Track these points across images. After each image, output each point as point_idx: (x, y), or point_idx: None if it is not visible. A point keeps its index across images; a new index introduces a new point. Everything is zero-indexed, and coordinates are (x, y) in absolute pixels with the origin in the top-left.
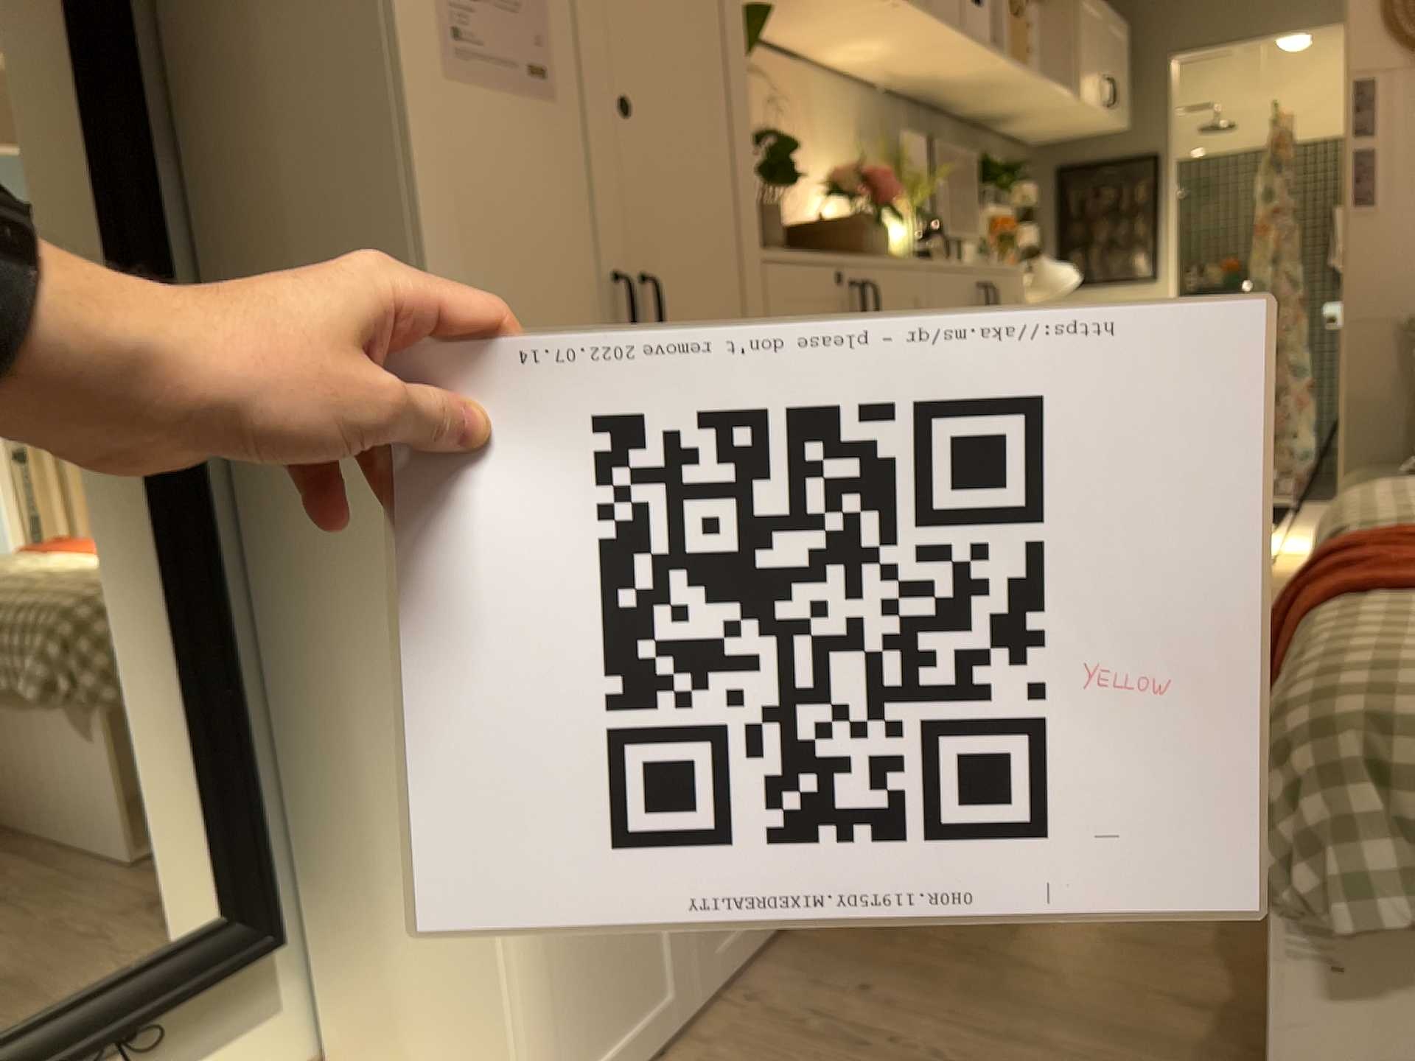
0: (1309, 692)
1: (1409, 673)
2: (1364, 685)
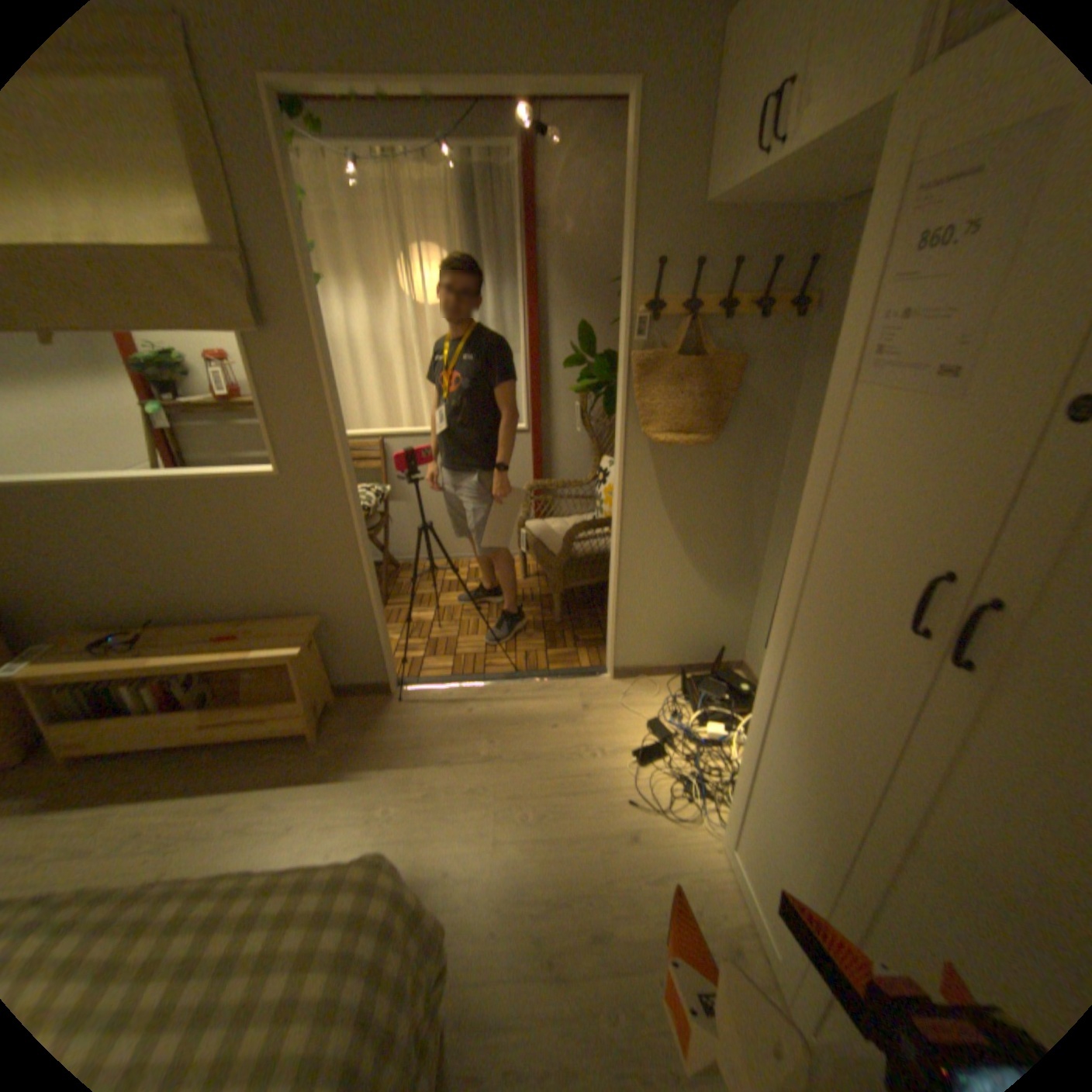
0: (370, 930)
1: (303, 933)
2: (338, 915)
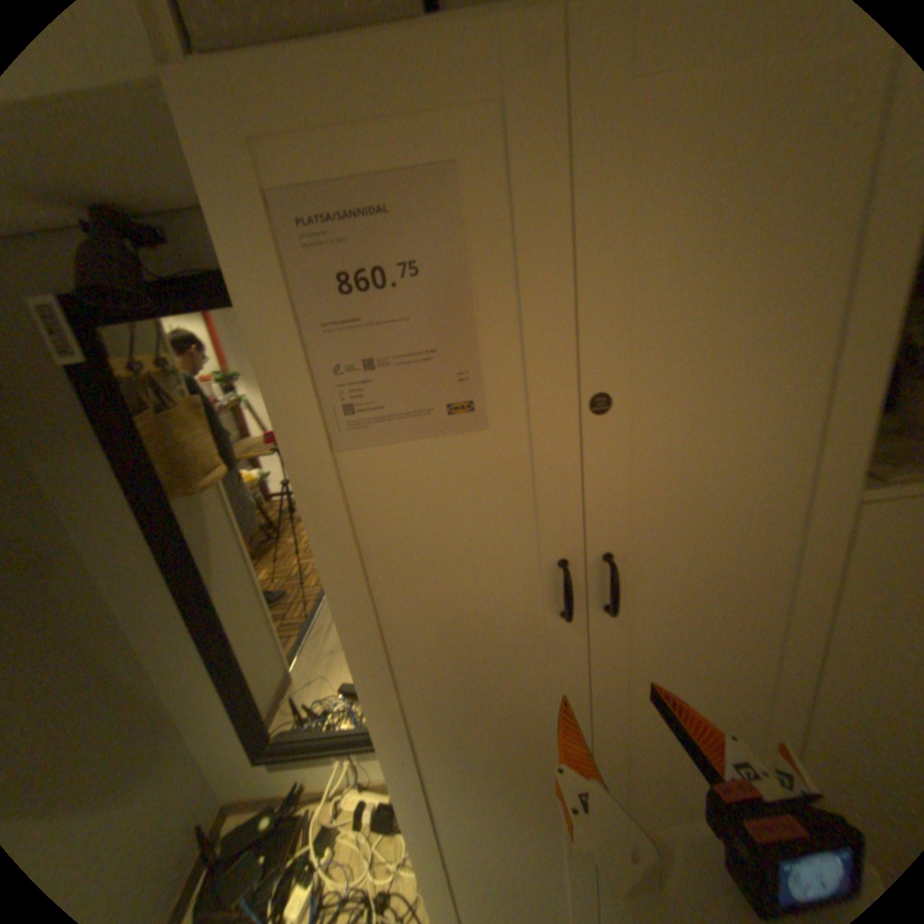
0: None
1: None
2: None
